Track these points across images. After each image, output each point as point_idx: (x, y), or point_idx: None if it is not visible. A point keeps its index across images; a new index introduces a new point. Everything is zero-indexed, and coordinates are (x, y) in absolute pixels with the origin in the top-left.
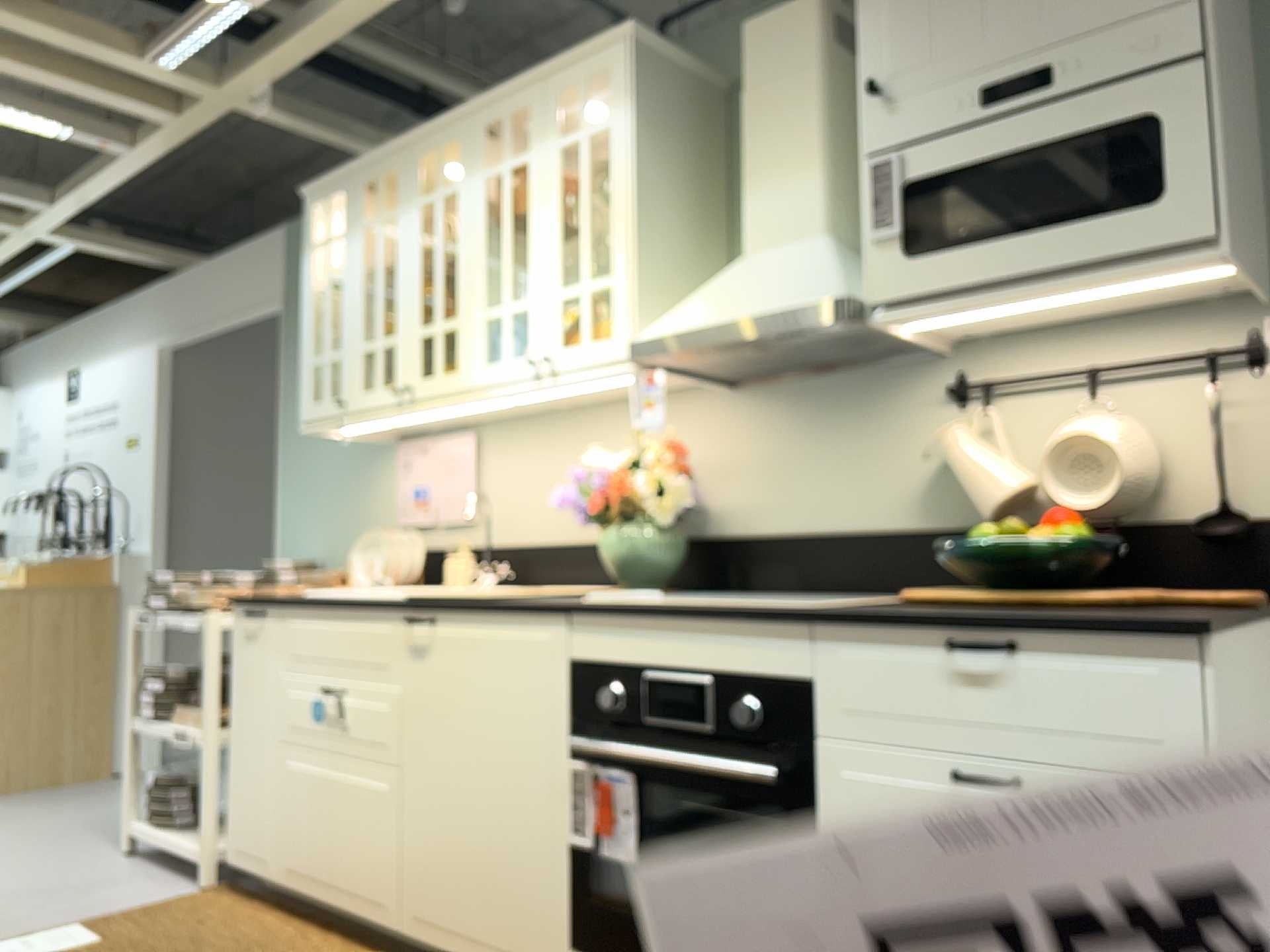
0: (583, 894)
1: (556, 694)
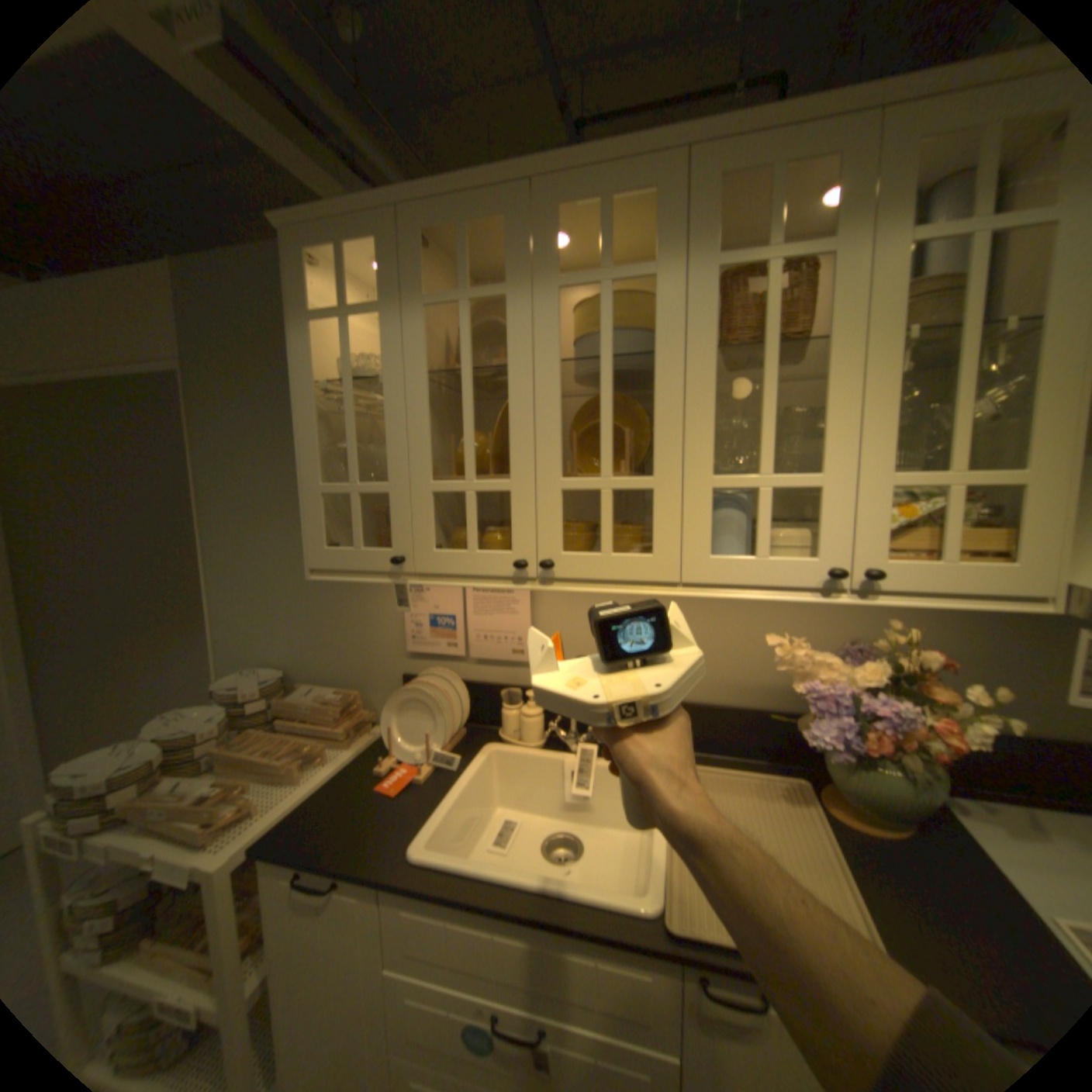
0: None
1: None
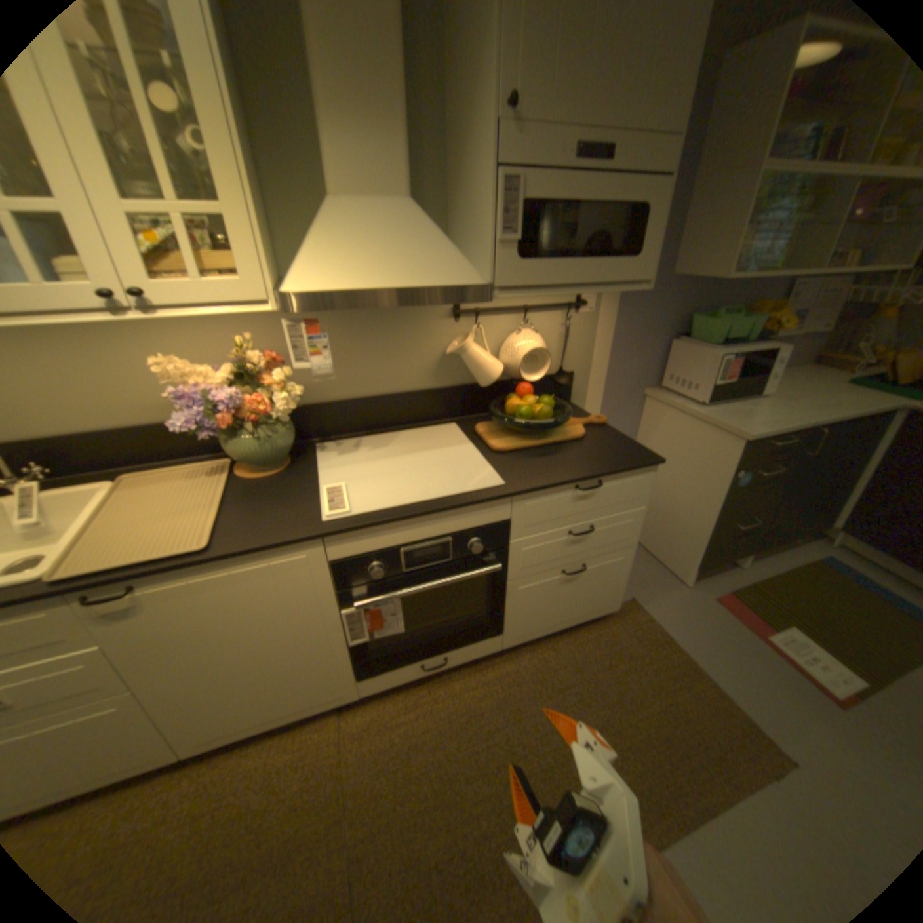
0: (361, 658)
1: (320, 583)
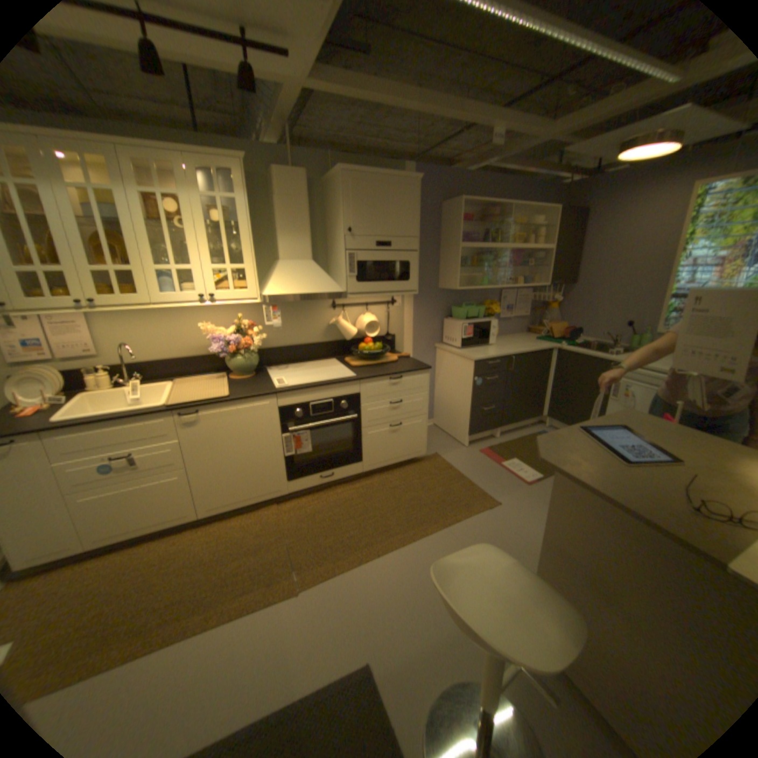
0: (290, 466)
1: (274, 418)
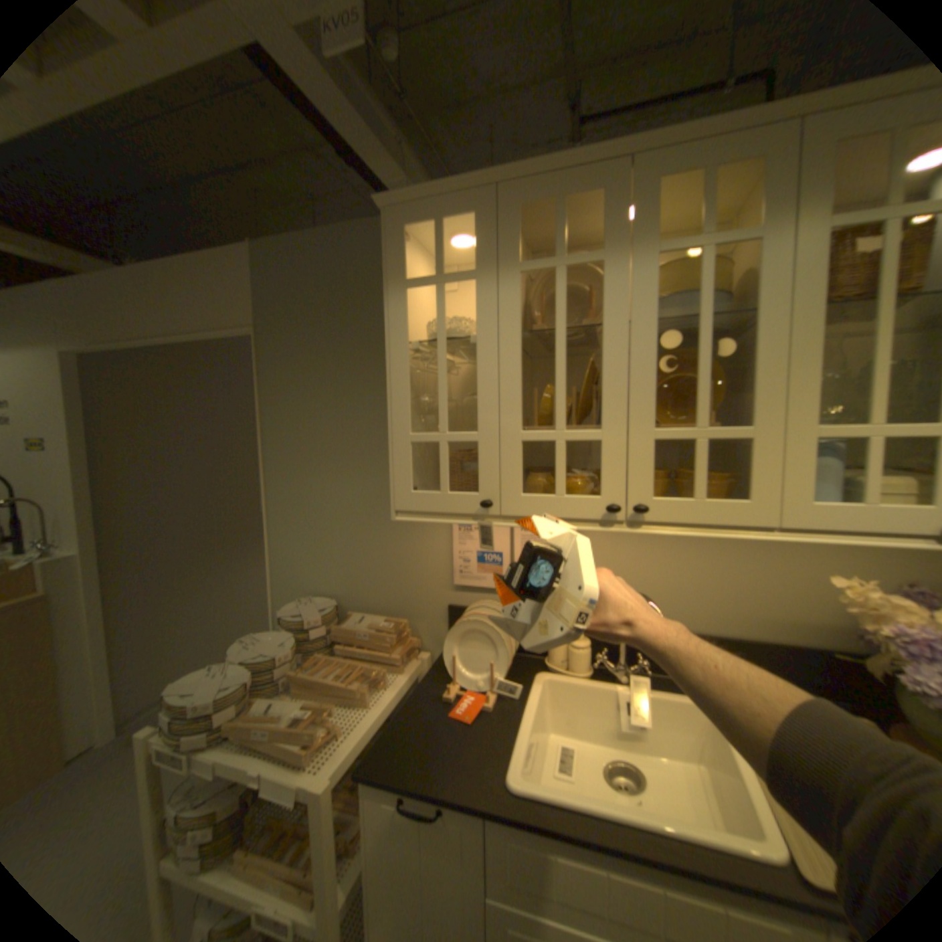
0: None
1: None
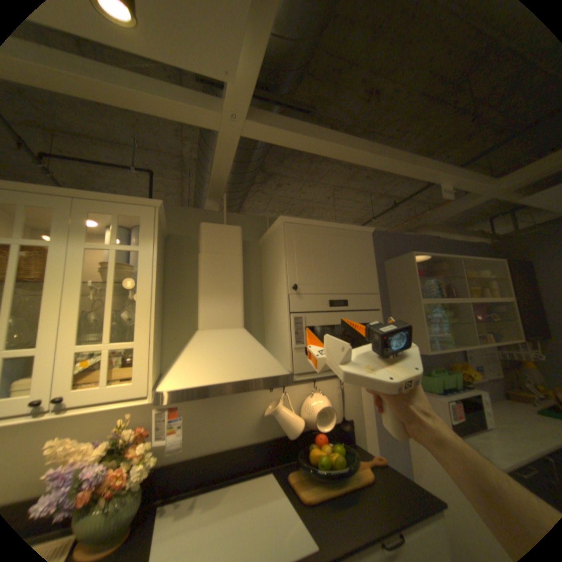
0: None
1: None
